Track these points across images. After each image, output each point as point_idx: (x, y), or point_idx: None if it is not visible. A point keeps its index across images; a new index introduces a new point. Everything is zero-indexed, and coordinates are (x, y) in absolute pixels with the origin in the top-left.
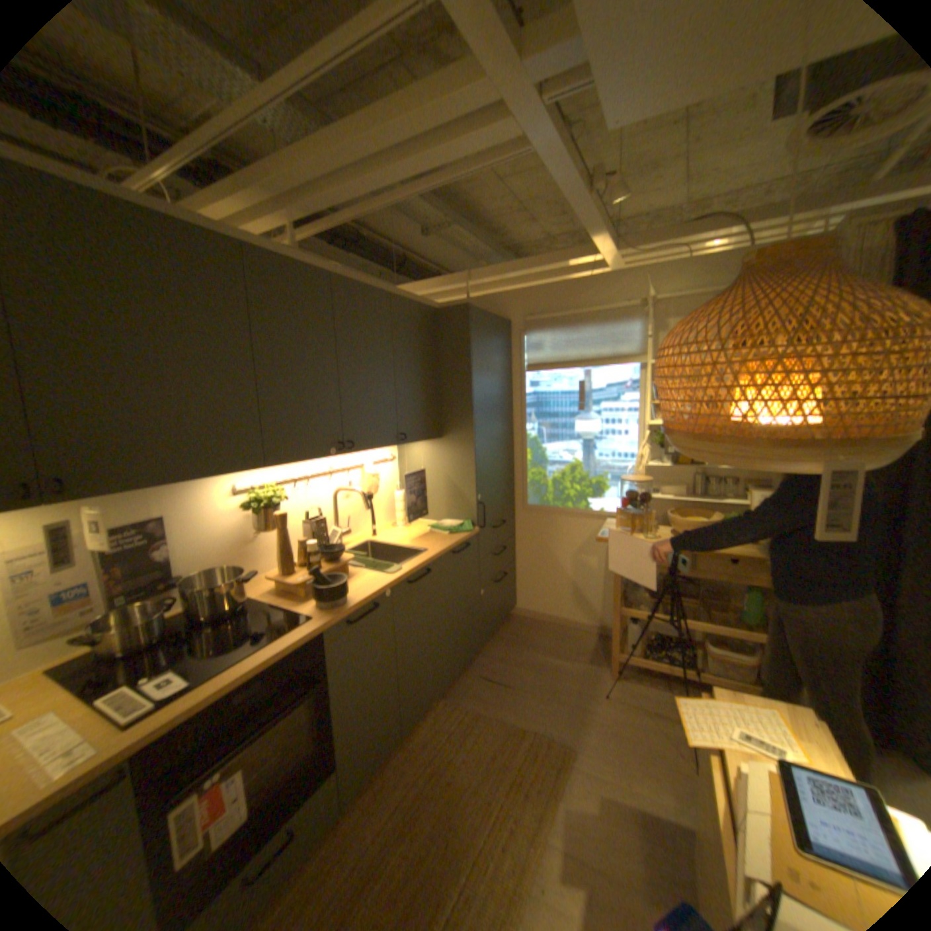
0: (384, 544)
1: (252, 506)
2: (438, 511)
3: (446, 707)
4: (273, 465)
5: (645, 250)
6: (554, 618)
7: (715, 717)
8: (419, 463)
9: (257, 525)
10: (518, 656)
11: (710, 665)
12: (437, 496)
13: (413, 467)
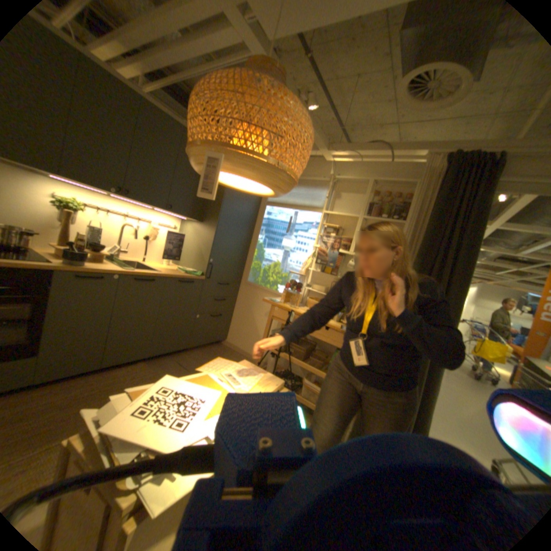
0: (143, 264)
1: (56, 203)
2: (189, 262)
3: (145, 366)
4: (67, 178)
5: (339, 150)
6: (243, 350)
7: (228, 365)
8: (187, 233)
9: (59, 217)
10: (208, 360)
11: (303, 388)
12: (191, 254)
13: (180, 232)
